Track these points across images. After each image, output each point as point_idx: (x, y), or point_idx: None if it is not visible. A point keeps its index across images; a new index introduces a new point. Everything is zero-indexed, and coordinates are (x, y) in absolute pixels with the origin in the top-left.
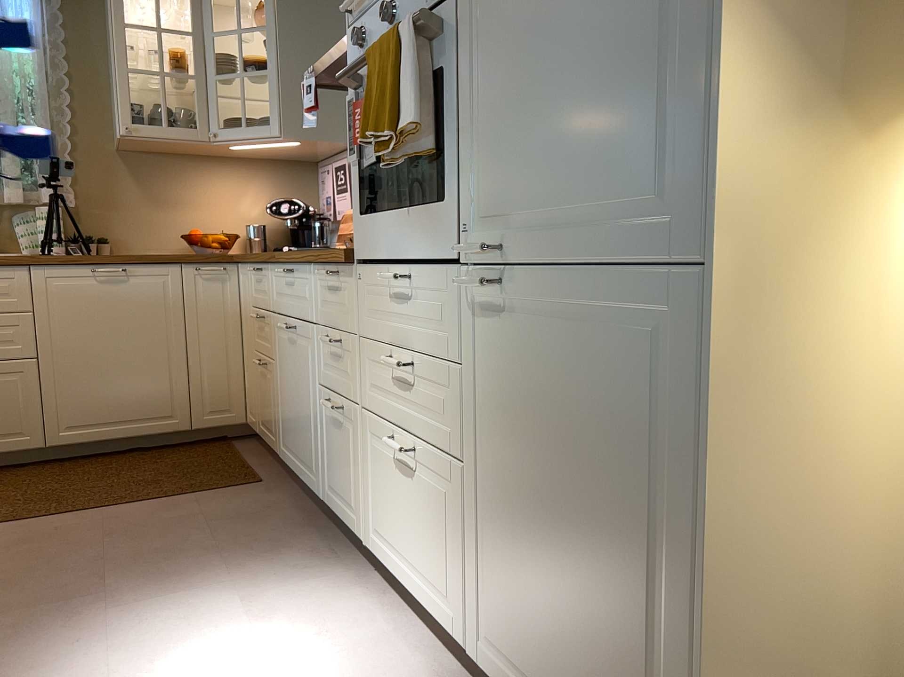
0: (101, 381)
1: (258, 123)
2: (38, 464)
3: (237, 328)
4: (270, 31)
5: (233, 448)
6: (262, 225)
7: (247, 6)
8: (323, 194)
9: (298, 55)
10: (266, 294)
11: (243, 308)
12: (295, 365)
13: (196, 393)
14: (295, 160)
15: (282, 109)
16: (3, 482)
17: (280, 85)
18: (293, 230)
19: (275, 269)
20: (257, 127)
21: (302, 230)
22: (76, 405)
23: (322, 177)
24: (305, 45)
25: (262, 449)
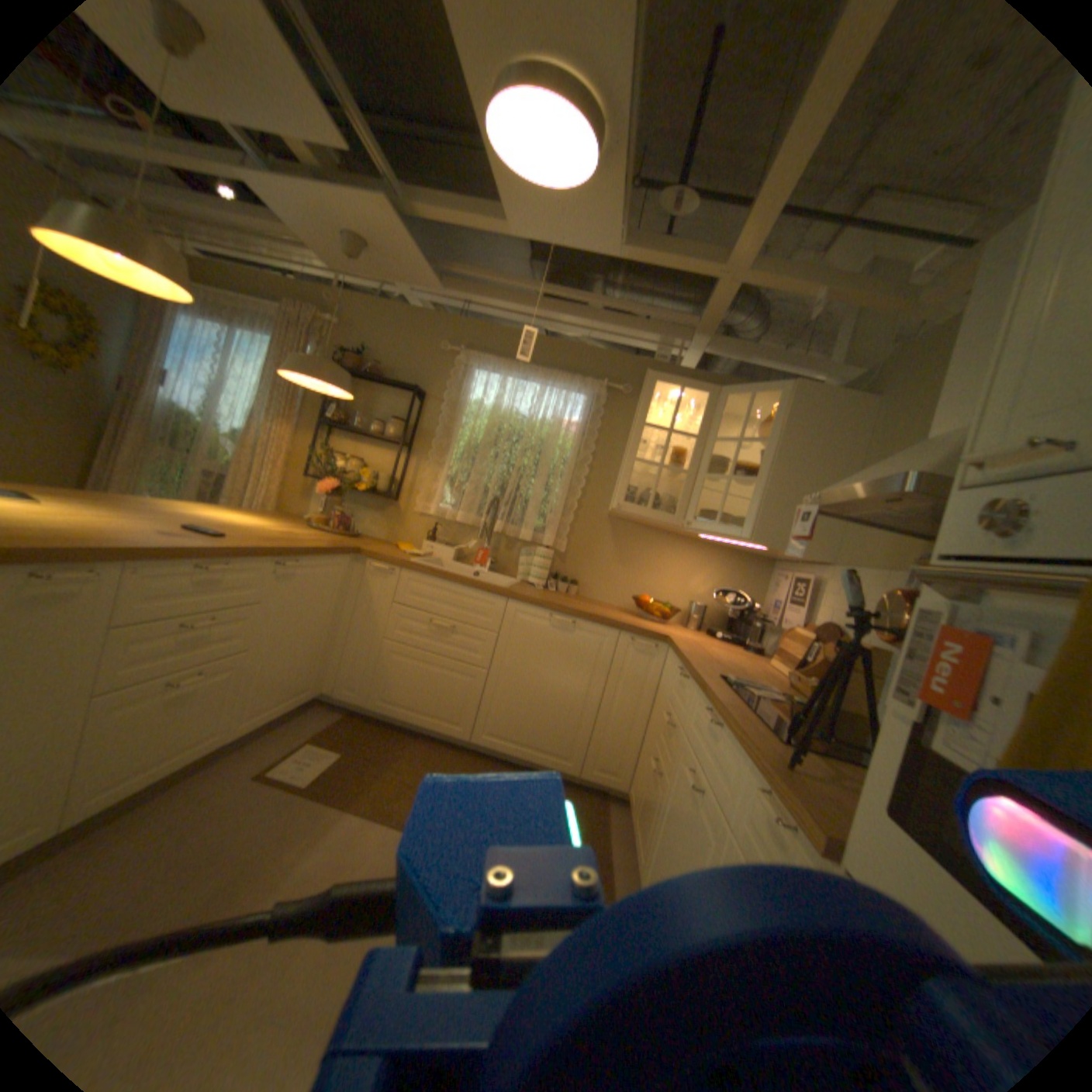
0: (525, 707)
1: (730, 520)
2: (461, 752)
3: (649, 705)
4: (771, 444)
5: (606, 818)
6: (704, 606)
7: (753, 419)
8: (772, 595)
9: (793, 470)
10: (685, 709)
11: (660, 692)
12: (689, 834)
13: (594, 749)
14: (754, 556)
15: (759, 517)
16: (429, 761)
17: (765, 495)
18: (732, 617)
19: (701, 697)
20: (728, 524)
21: (741, 623)
22: (501, 719)
23: (777, 579)
24: (804, 461)
25: (632, 837)
